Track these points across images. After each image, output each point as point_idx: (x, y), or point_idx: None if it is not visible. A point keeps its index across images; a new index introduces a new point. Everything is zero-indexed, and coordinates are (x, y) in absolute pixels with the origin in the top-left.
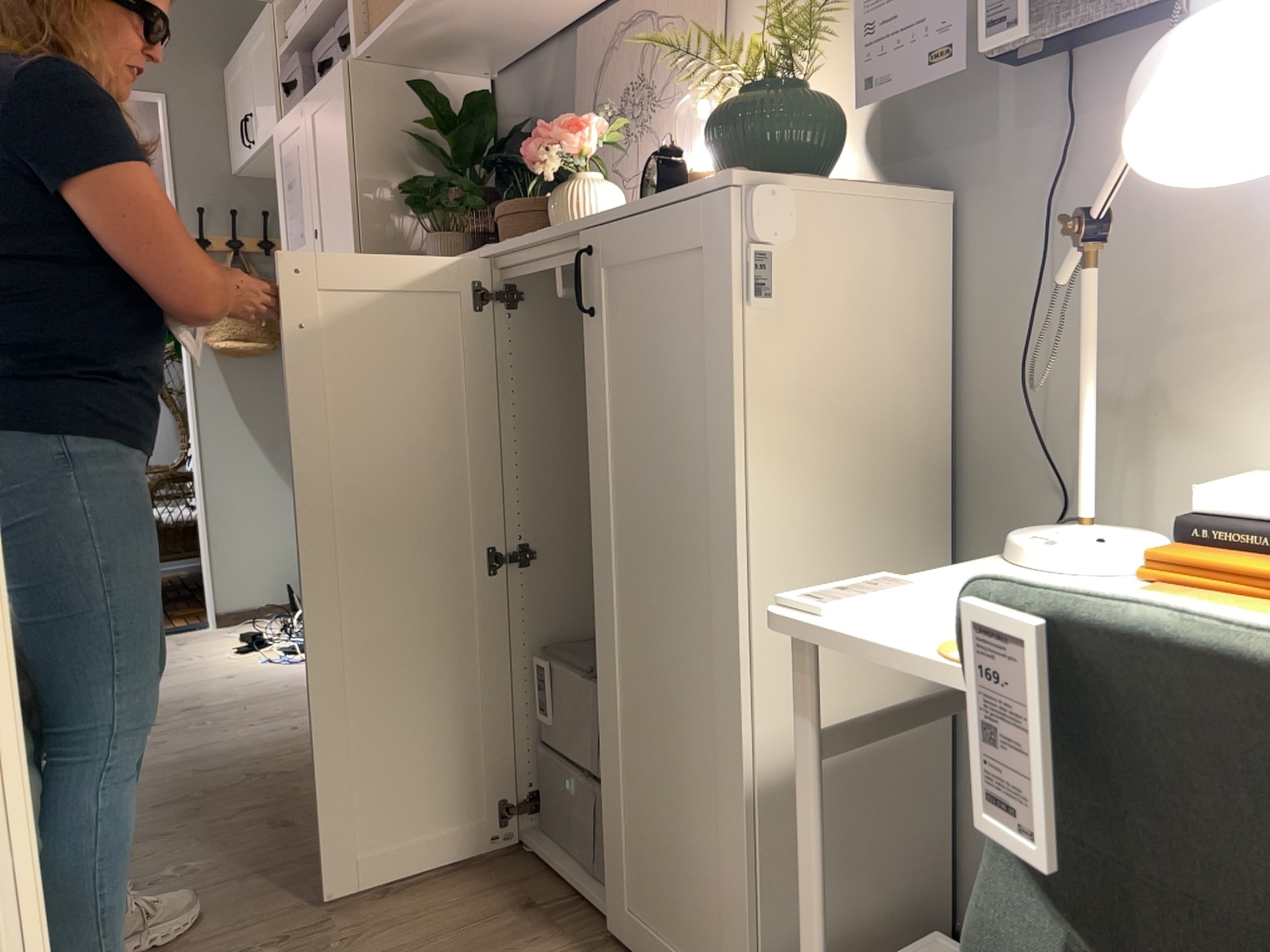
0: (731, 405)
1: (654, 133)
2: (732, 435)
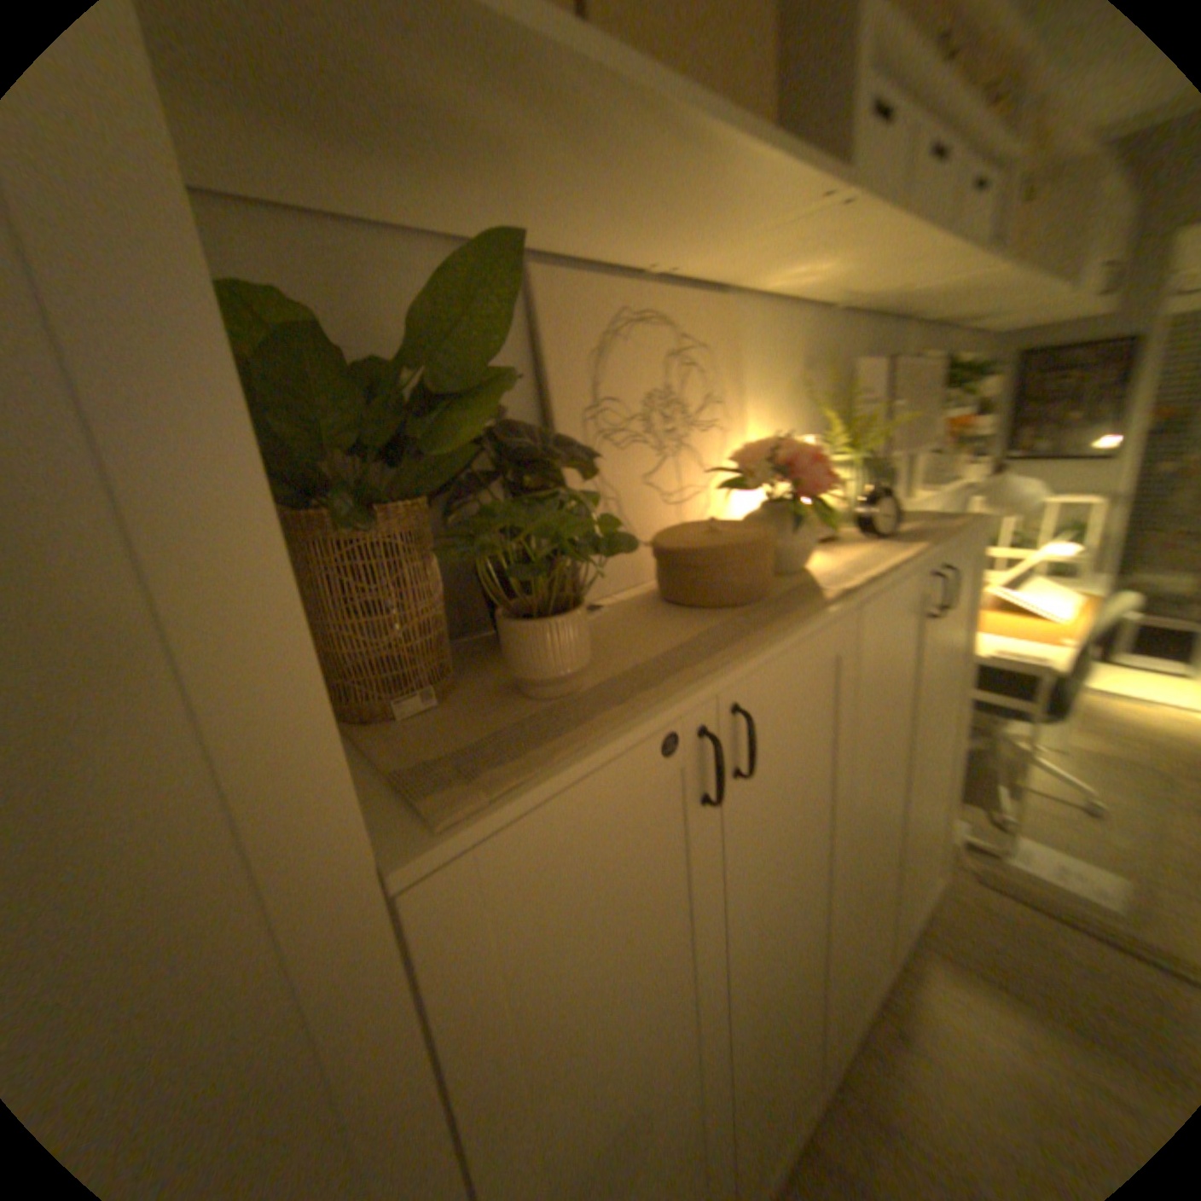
0: (981, 621)
1: (697, 449)
2: (979, 634)
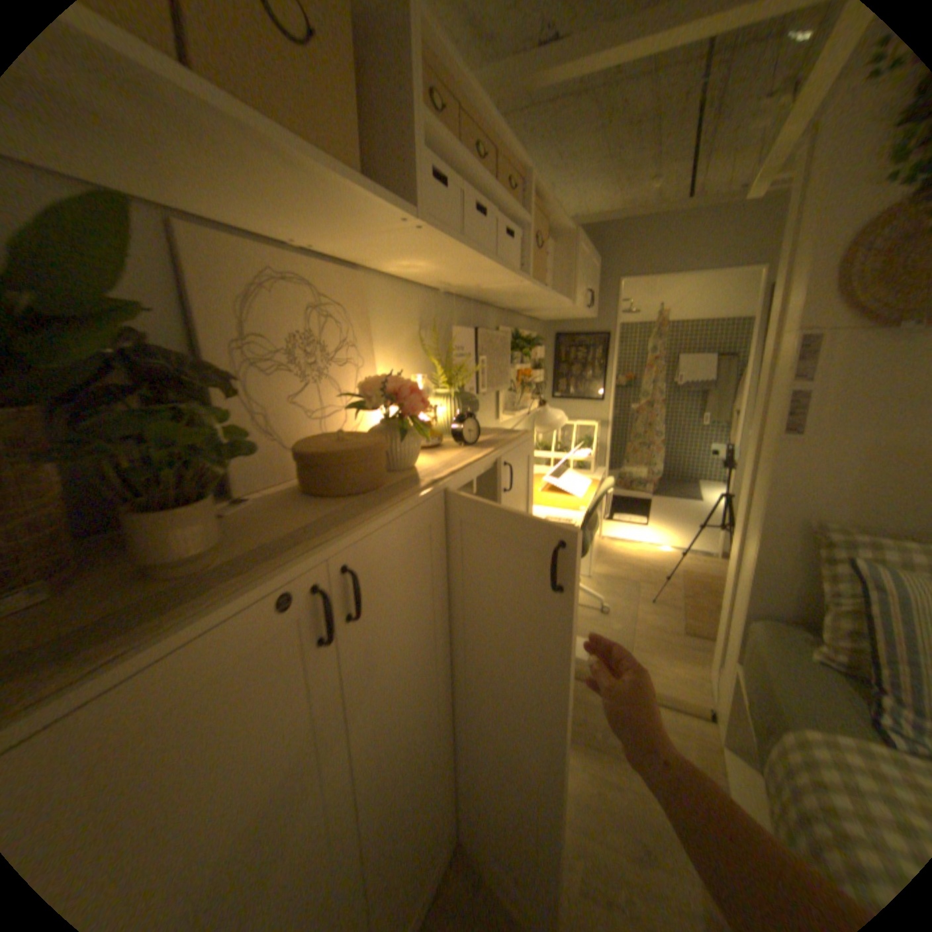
0: (532, 496)
1: (334, 378)
2: (531, 505)
